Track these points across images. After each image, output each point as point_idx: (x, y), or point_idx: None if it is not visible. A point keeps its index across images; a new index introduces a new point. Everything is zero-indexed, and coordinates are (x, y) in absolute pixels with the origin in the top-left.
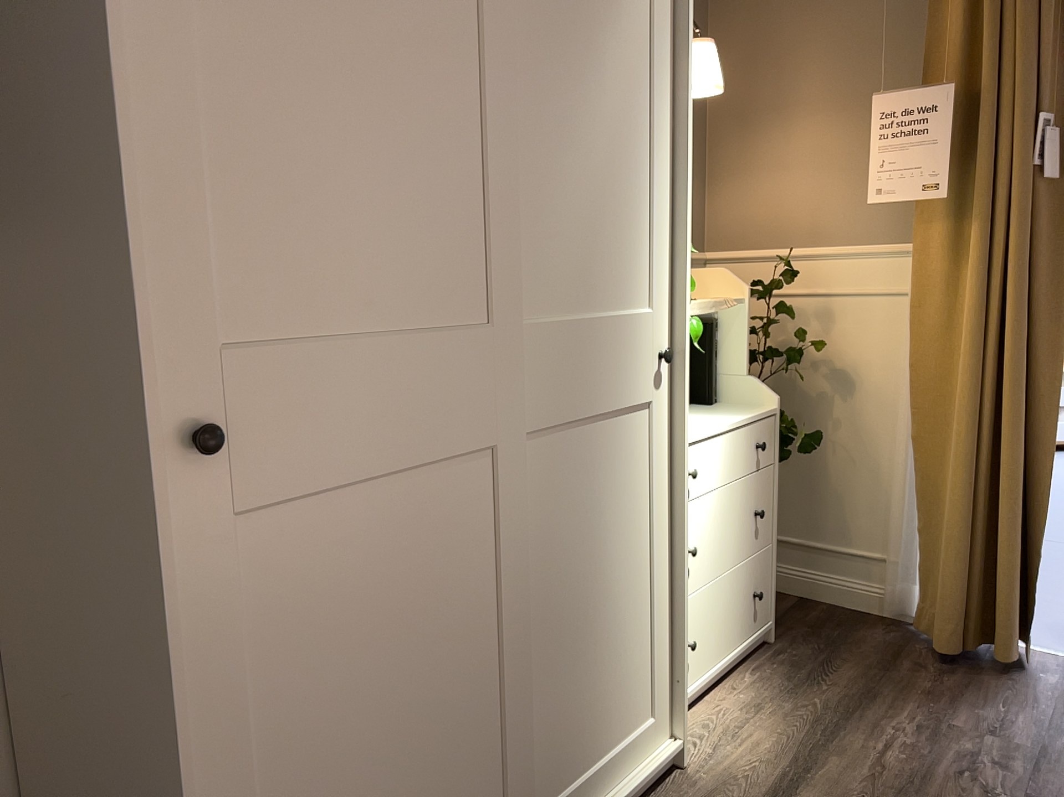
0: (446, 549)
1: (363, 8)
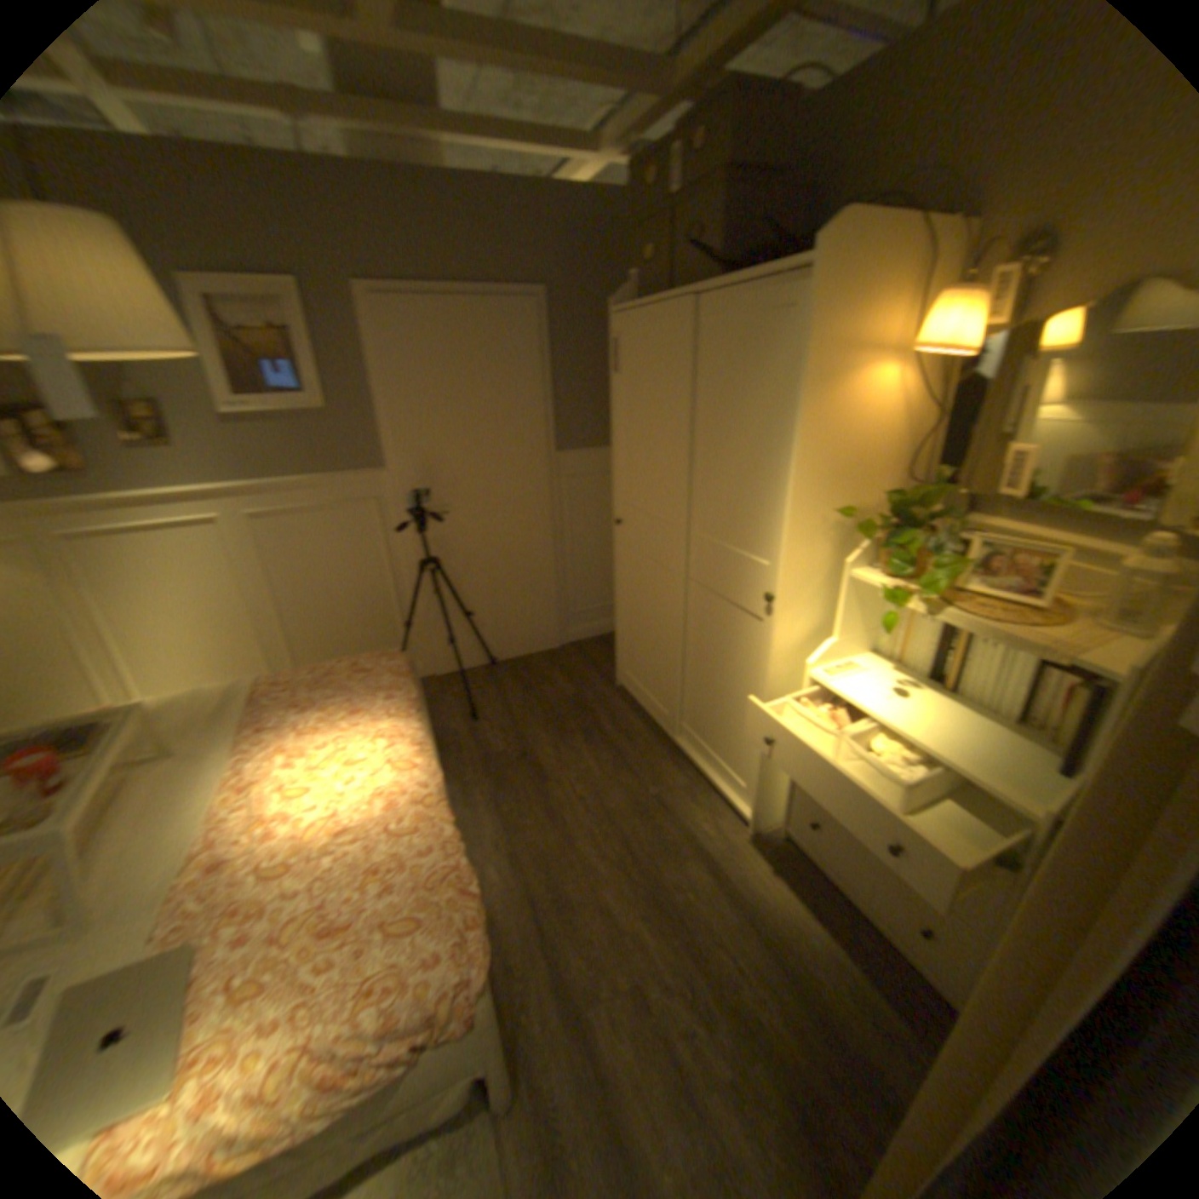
0: (657, 595)
1: (646, 416)
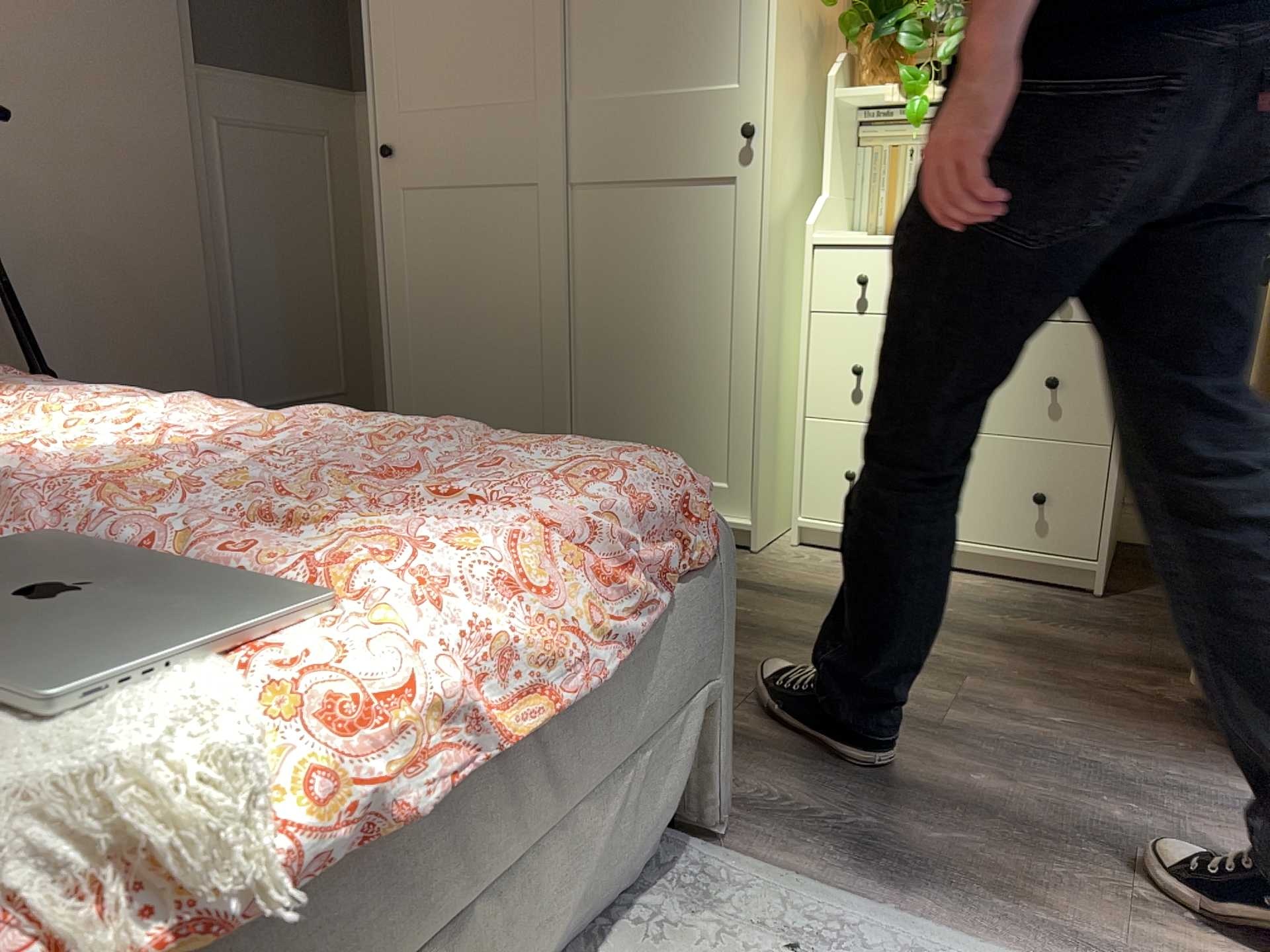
0: (503, 242)
1: None
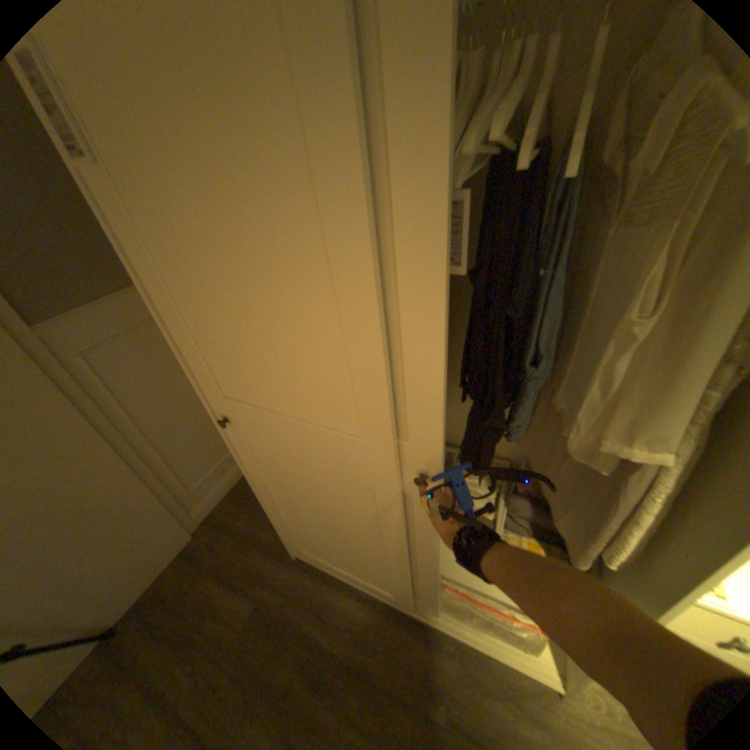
0: (343, 504)
1: (221, 248)
